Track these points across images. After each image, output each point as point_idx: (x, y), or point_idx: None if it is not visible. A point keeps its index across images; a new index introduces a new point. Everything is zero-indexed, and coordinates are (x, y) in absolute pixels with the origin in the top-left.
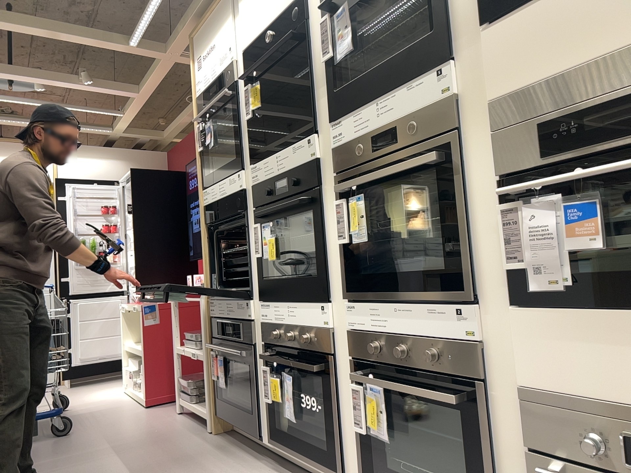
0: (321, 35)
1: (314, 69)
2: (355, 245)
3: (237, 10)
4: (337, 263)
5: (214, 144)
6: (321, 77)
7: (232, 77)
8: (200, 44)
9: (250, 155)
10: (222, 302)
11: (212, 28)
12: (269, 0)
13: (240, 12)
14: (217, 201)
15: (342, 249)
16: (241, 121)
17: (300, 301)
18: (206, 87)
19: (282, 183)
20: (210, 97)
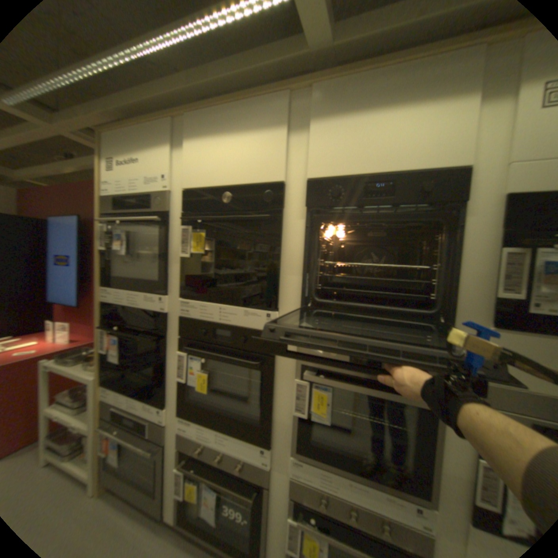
0: (302, 233)
1: (283, 256)
2: (313, 423)
3: (178, 142)
4: (284, 423)
5: (124, 254)
6: (292, 267)
7: (163, 205)
8: (111, 144)
9: (178, 287)
10: (119, 398)
11: (135, 139)
12: (232, 161)
13: (184, 148)
14: (120, 305)
15: (293, 417)
16: (168, 251)
17: (232, 437)
18: (116, 192)
19: (223, 333)
20: (124, 207)
